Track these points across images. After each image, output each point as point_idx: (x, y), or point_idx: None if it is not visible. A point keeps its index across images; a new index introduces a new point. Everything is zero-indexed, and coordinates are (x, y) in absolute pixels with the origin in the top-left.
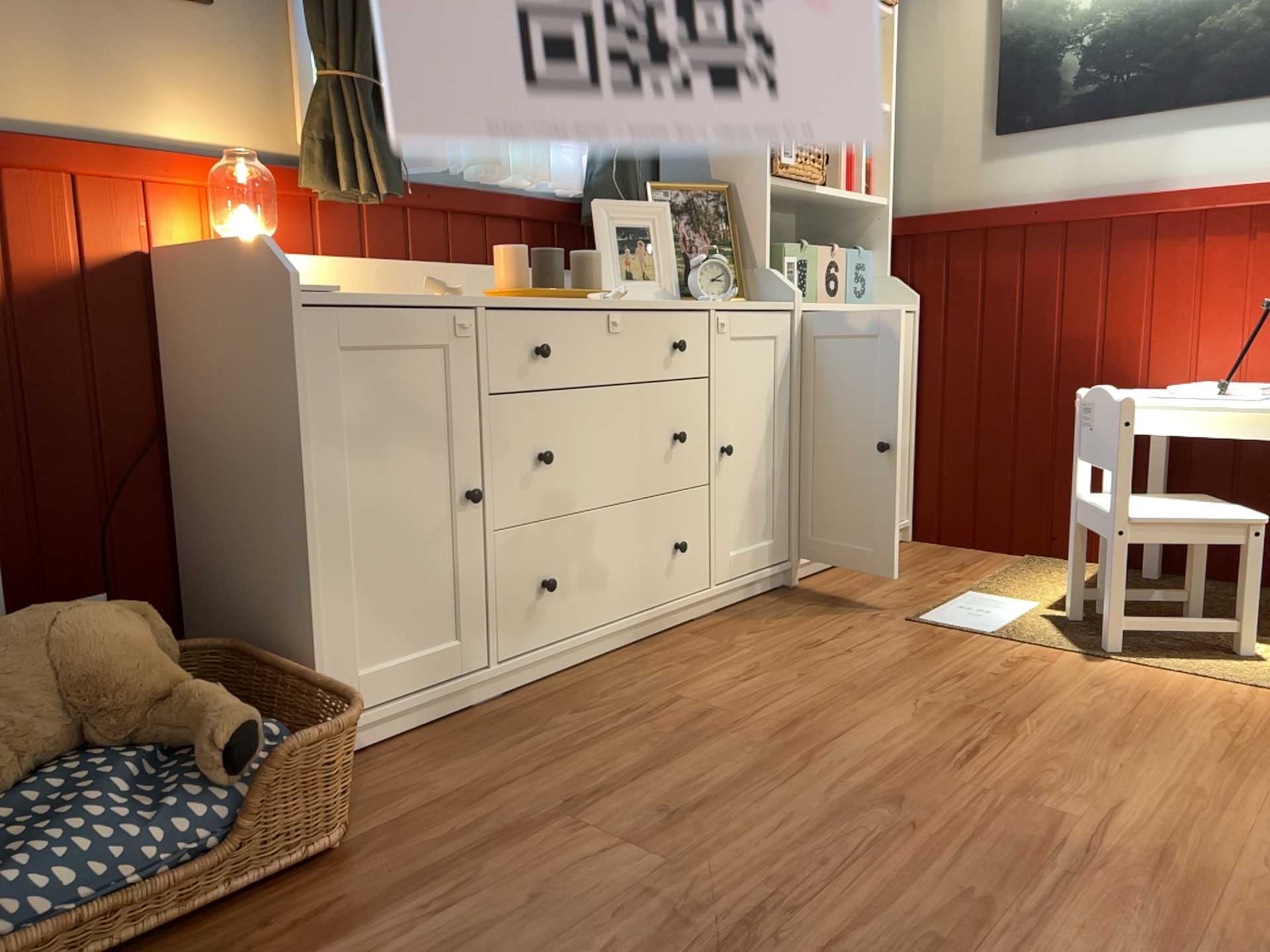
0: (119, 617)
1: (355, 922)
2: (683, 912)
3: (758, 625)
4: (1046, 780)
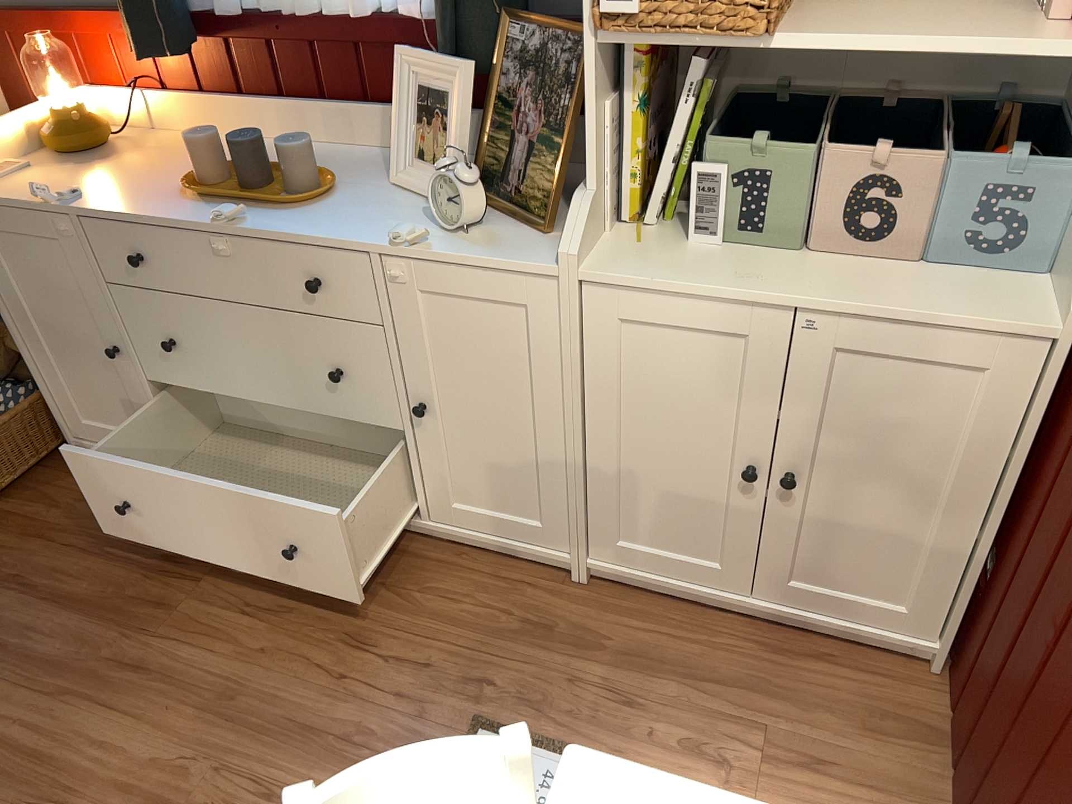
0: None
1: None
2: None
3: (420, 581)
4: None
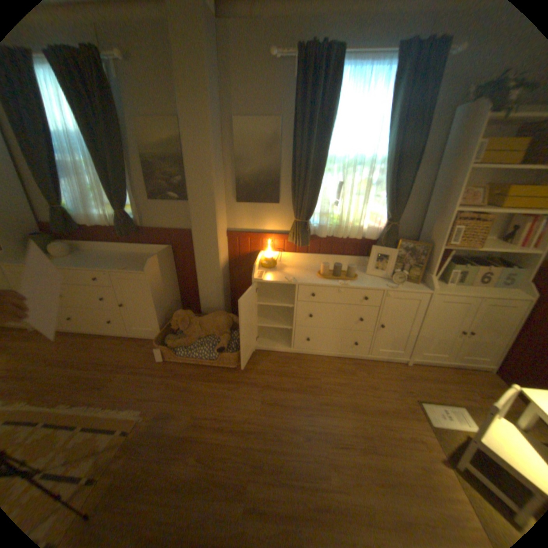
0: (225, 319)
1: (223, 382)
2: (248, 421)
3: (374, 372)
4: (346, 471)
